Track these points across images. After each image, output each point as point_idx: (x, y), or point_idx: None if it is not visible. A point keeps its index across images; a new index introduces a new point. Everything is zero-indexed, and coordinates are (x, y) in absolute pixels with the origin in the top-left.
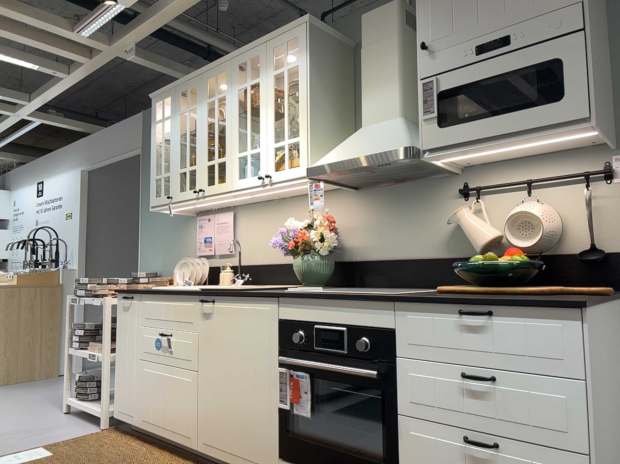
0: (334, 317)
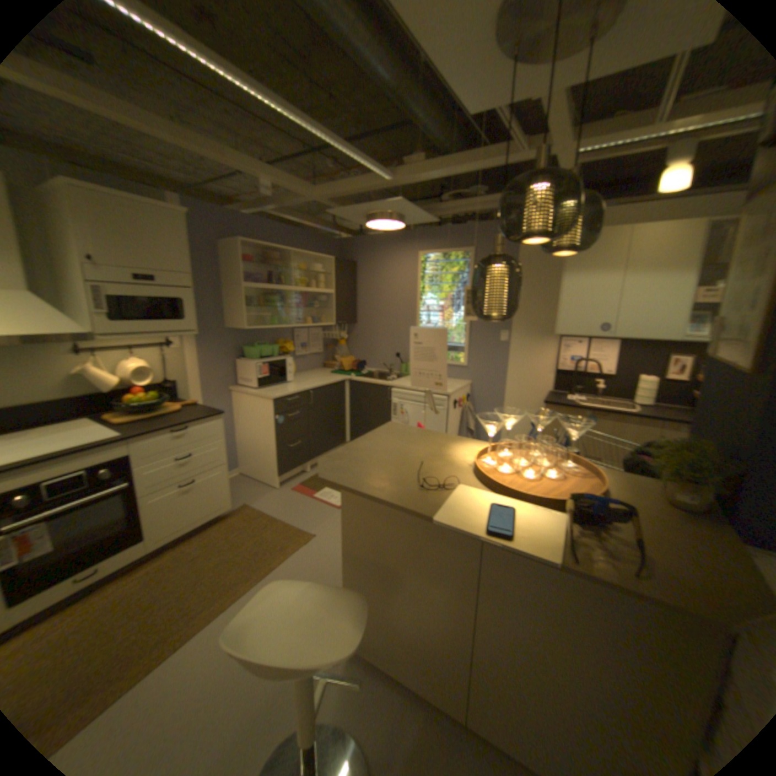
0: (70, 468)
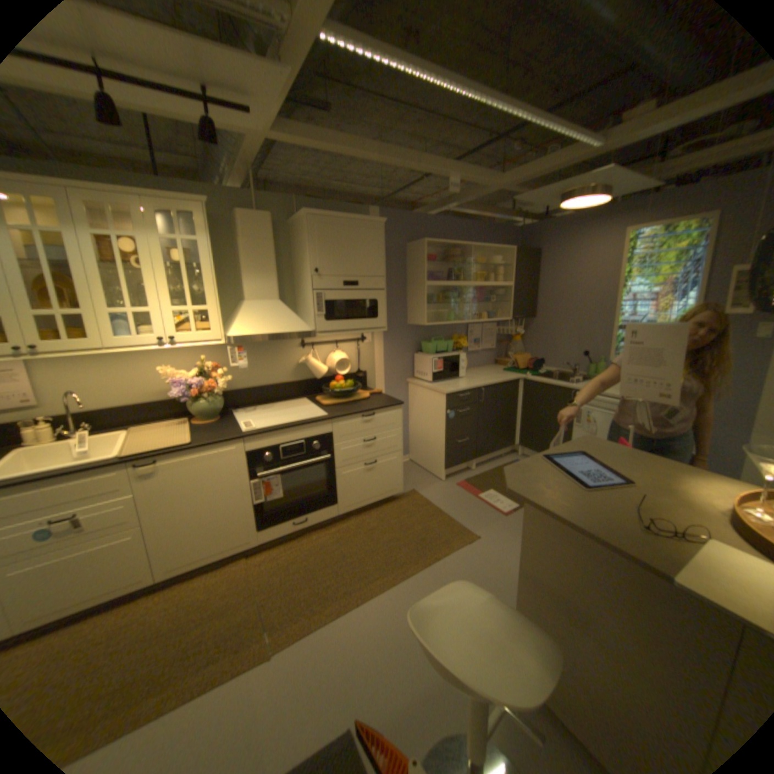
0: (294, 437)
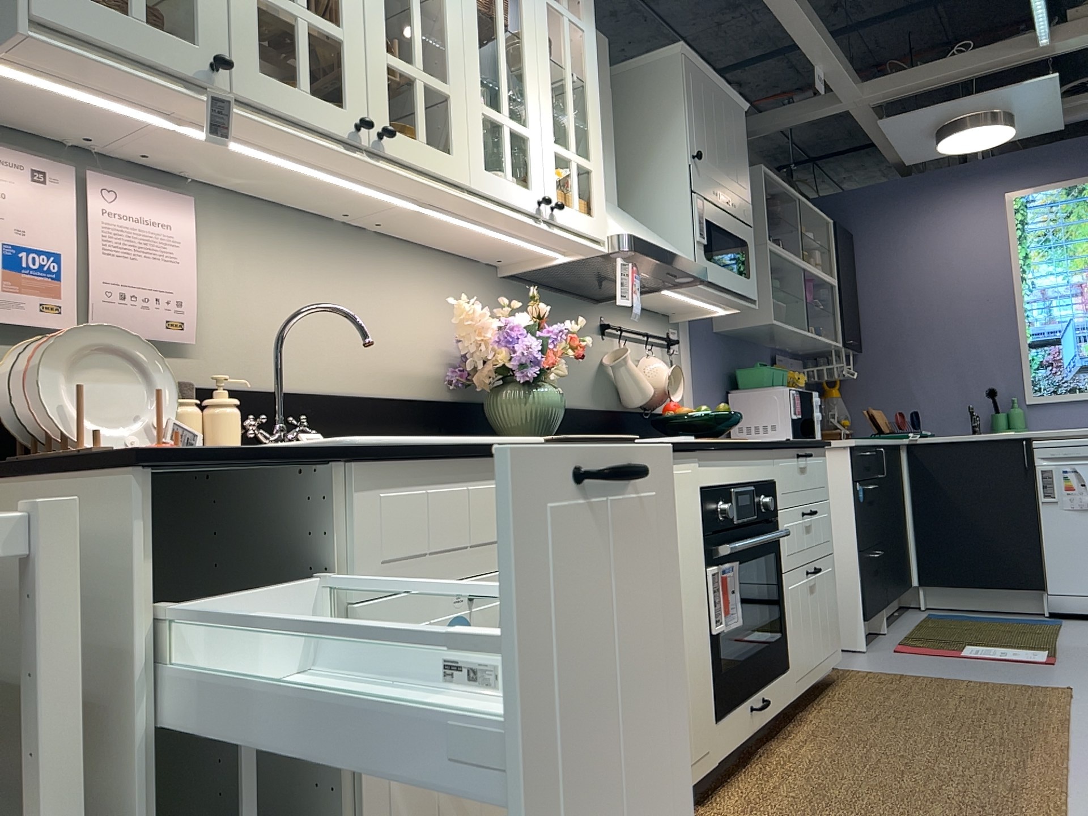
0: (744, 473)
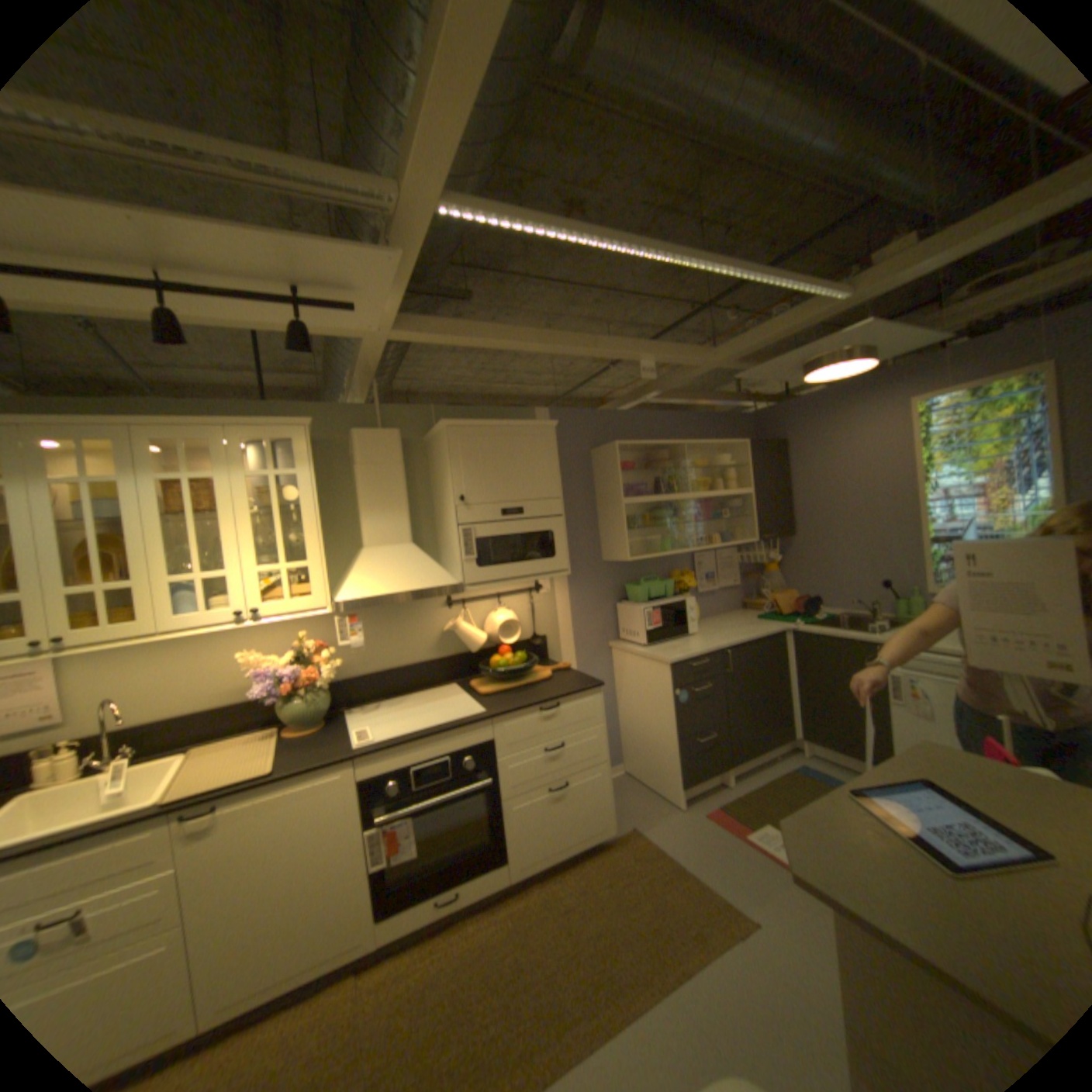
0: (433, 752)
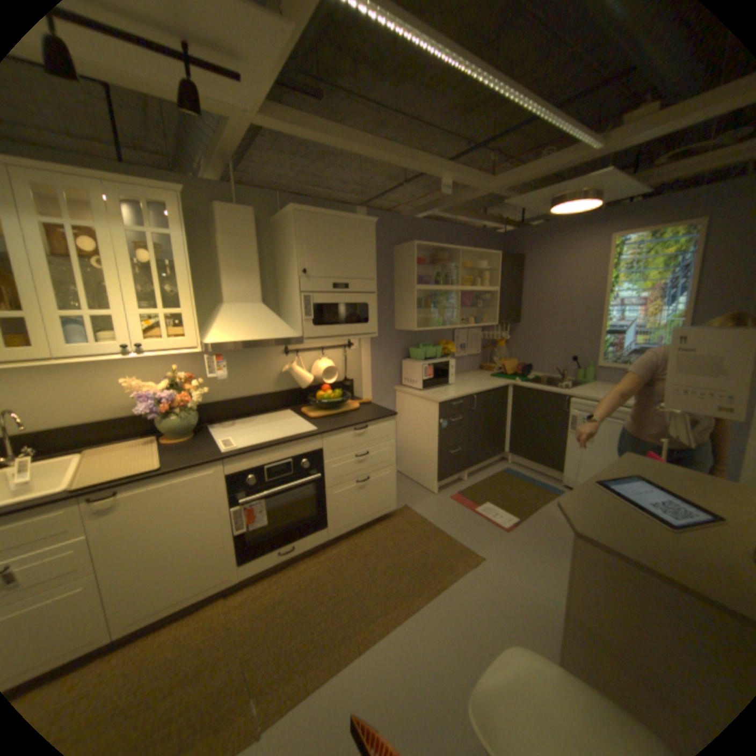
0: (280, 455)
